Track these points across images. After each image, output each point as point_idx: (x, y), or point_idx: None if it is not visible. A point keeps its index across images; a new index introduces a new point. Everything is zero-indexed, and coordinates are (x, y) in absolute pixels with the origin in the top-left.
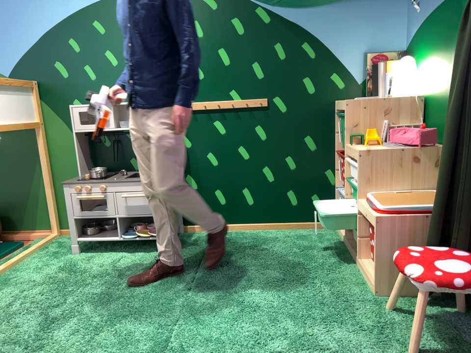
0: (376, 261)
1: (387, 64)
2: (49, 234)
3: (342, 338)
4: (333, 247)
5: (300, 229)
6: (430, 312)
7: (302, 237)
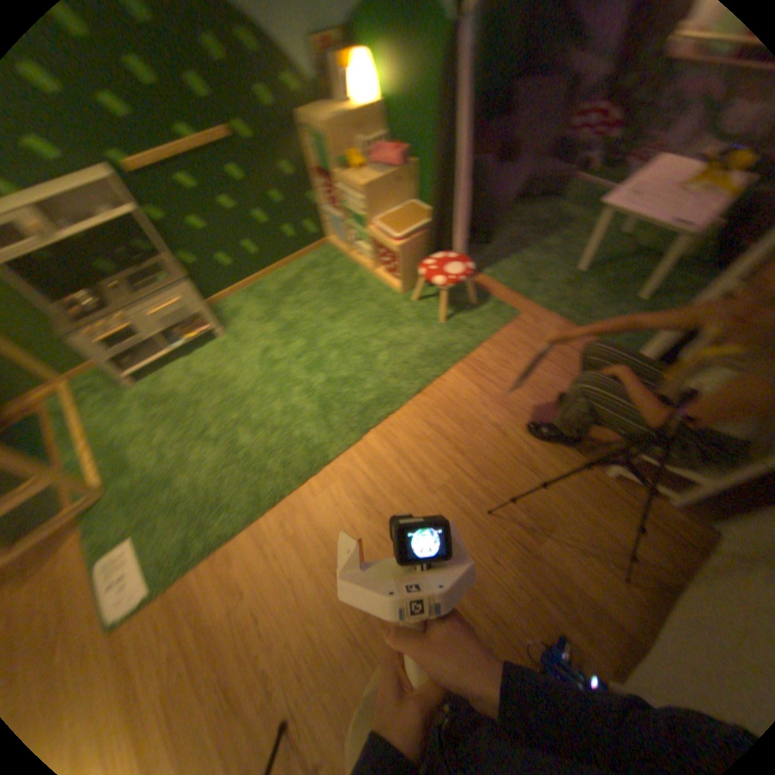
0: (397, 273)
1: (342, 58)
2: (56, 384)
3: (406, 333)
4: (345, 265)
5: (306, 256)
6: (433, 292)
7: (315, 265)
